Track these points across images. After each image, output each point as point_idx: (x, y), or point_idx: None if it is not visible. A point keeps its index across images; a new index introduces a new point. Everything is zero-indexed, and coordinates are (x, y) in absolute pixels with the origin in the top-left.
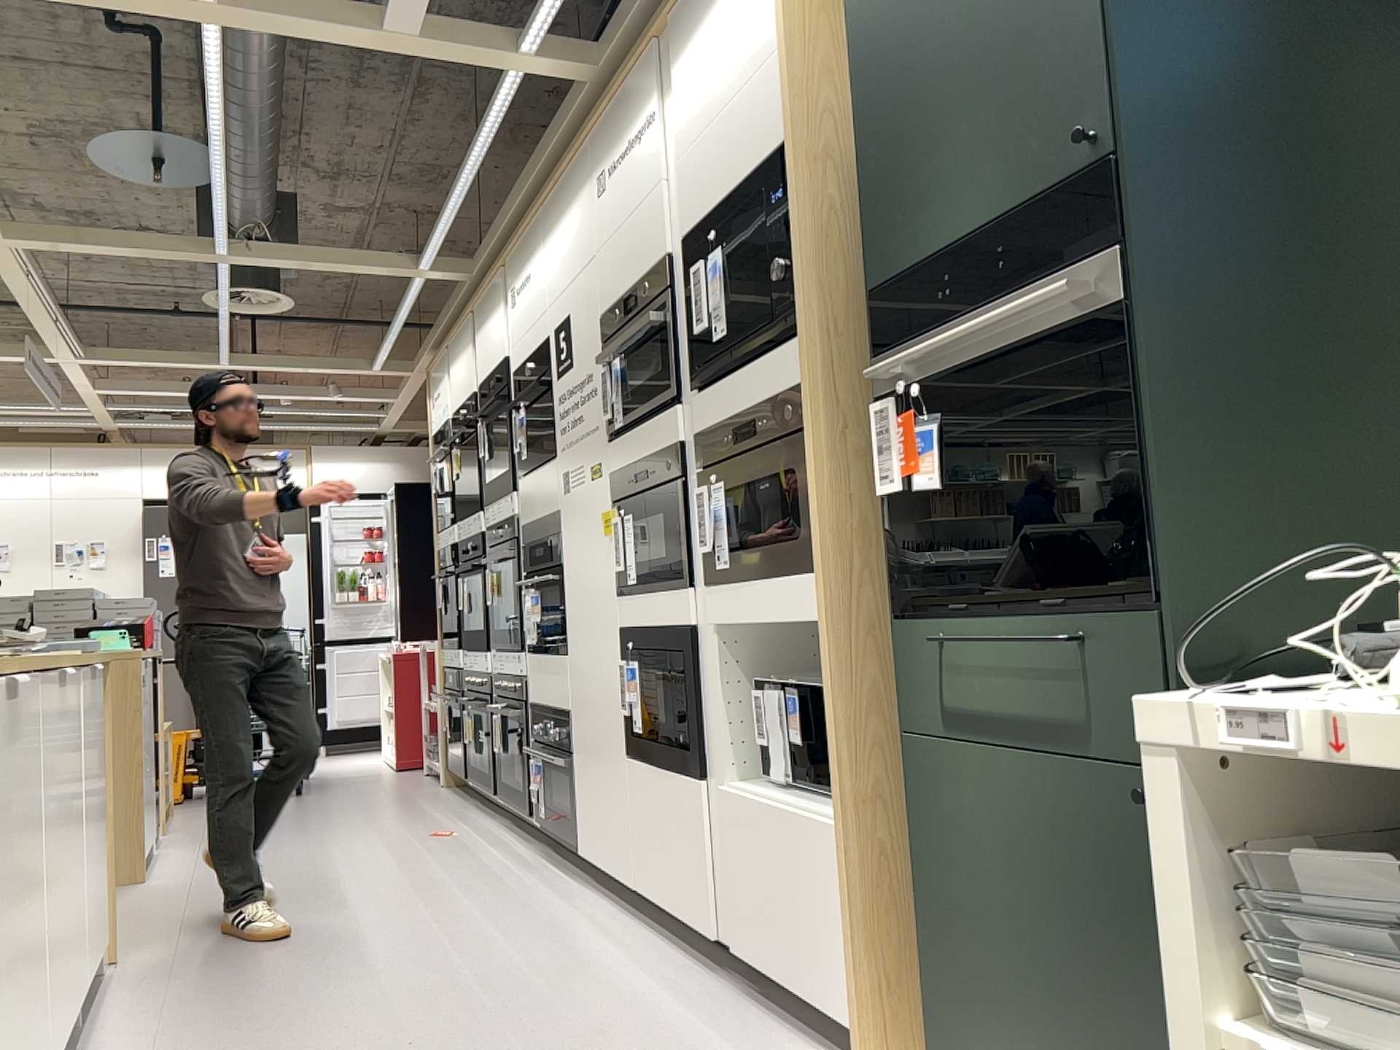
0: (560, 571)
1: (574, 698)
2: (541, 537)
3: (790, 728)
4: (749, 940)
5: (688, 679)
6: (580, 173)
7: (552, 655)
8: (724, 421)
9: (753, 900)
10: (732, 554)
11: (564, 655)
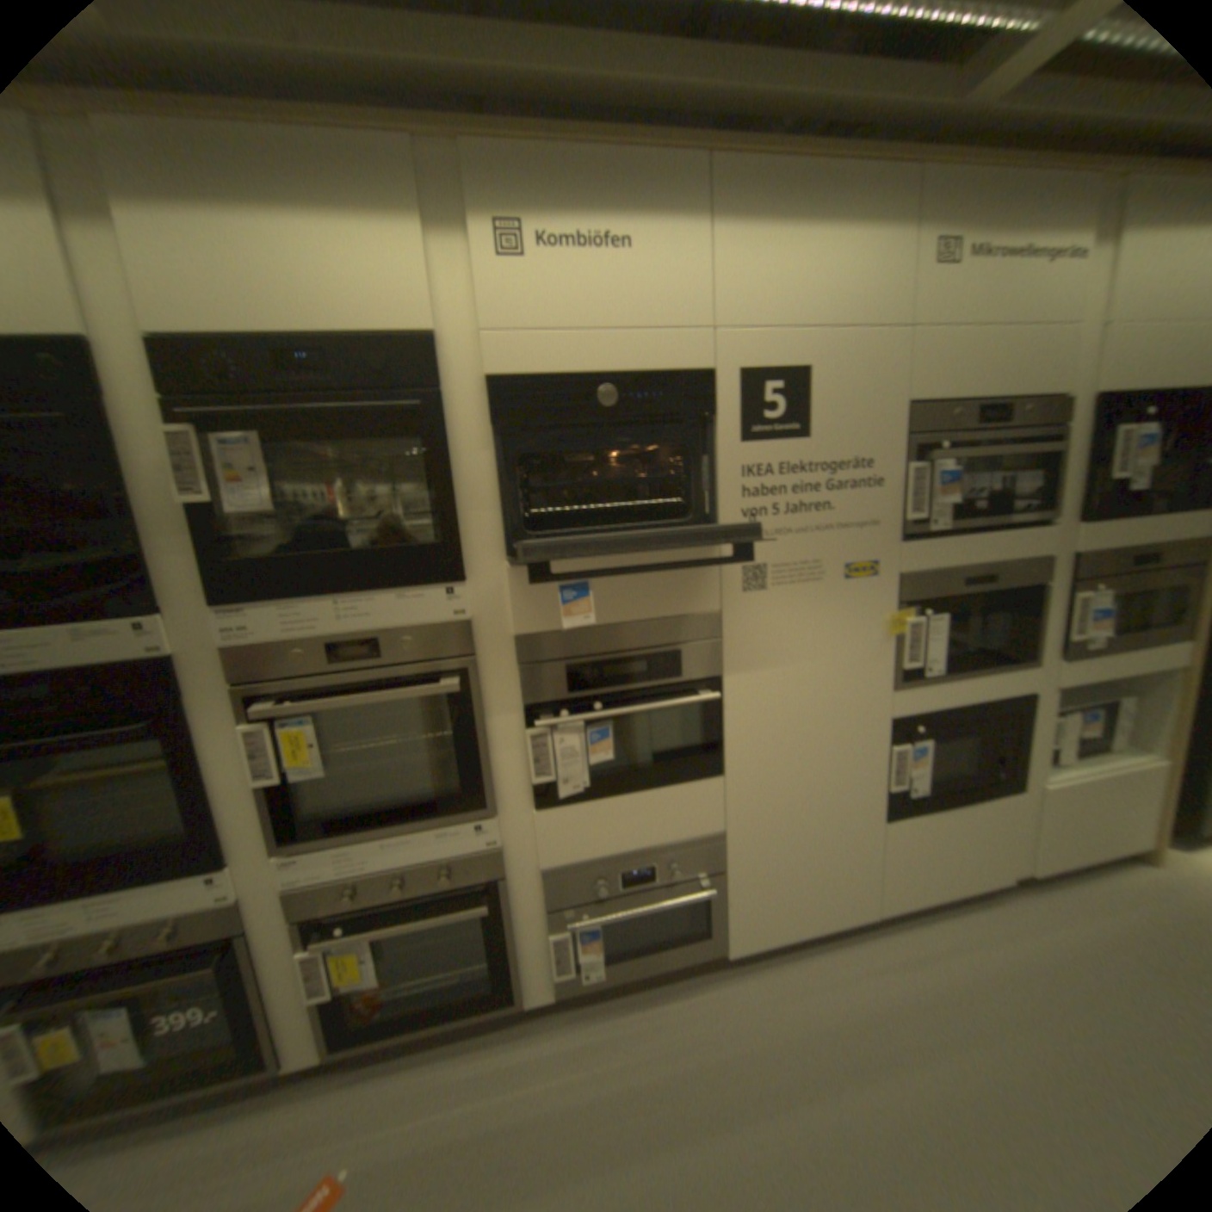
0: (713, 684)
1: (747, 813)
2: (631, 646)
3: (1098, 730)
4: (1060, 861)
5: (1023, 731)
6: (886, 194)
7: (667, 786)
8: (1118, 548)
9: (1072, 837)
10: (1111, 638)
11: (715, 776)
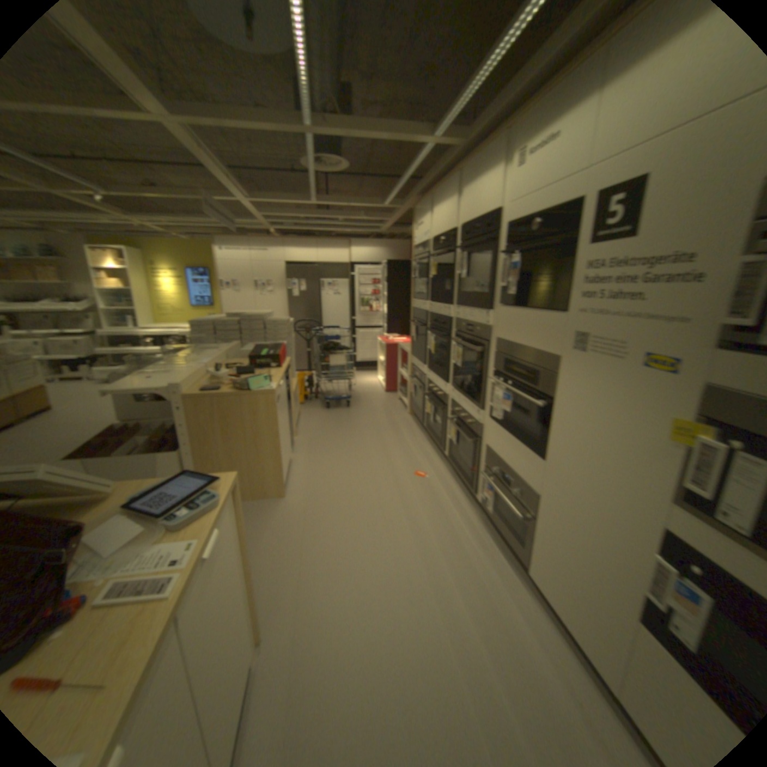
0: (548, 399)
1: (549, 494)
2: (523, 358)
3: None
4: None
5: None
6: None
7: (522, 442)
8: None
9: None
10: None
11: (540, 456)
